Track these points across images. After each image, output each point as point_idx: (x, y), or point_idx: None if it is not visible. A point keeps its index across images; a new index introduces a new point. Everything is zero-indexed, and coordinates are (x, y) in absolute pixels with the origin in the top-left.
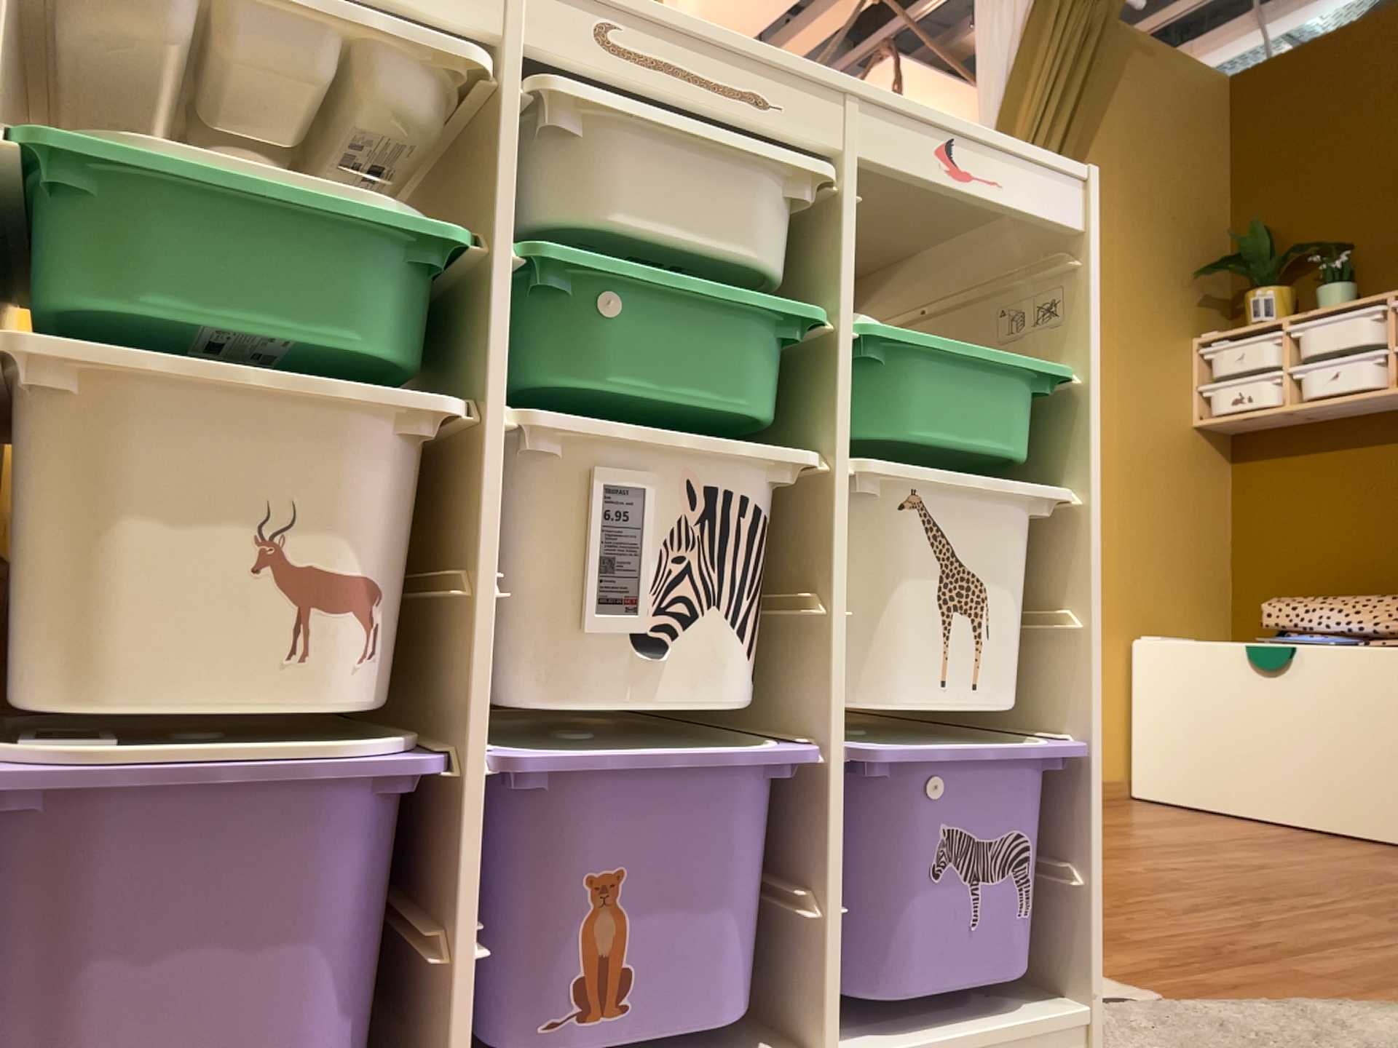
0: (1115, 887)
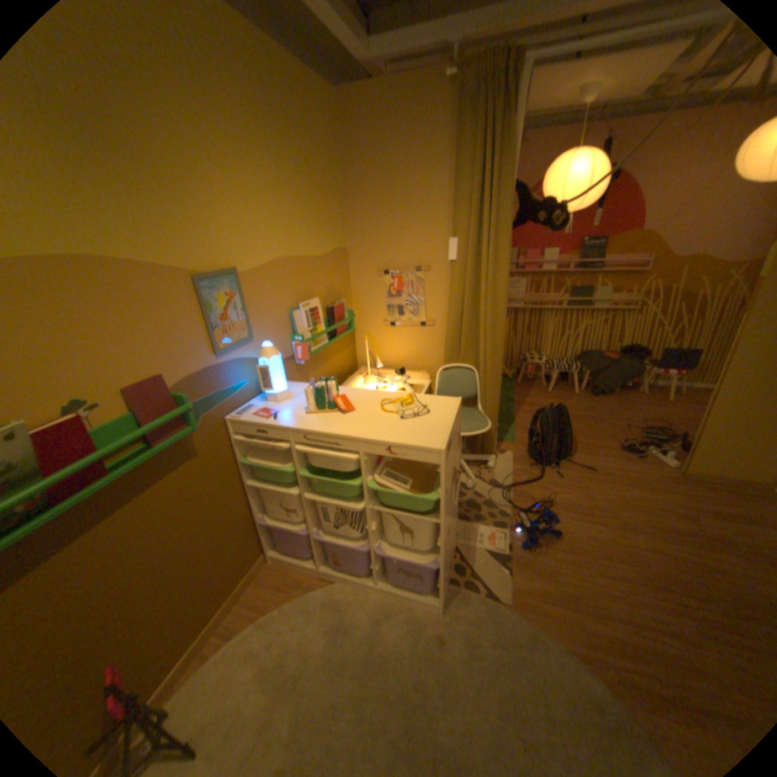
0: (605, 558)
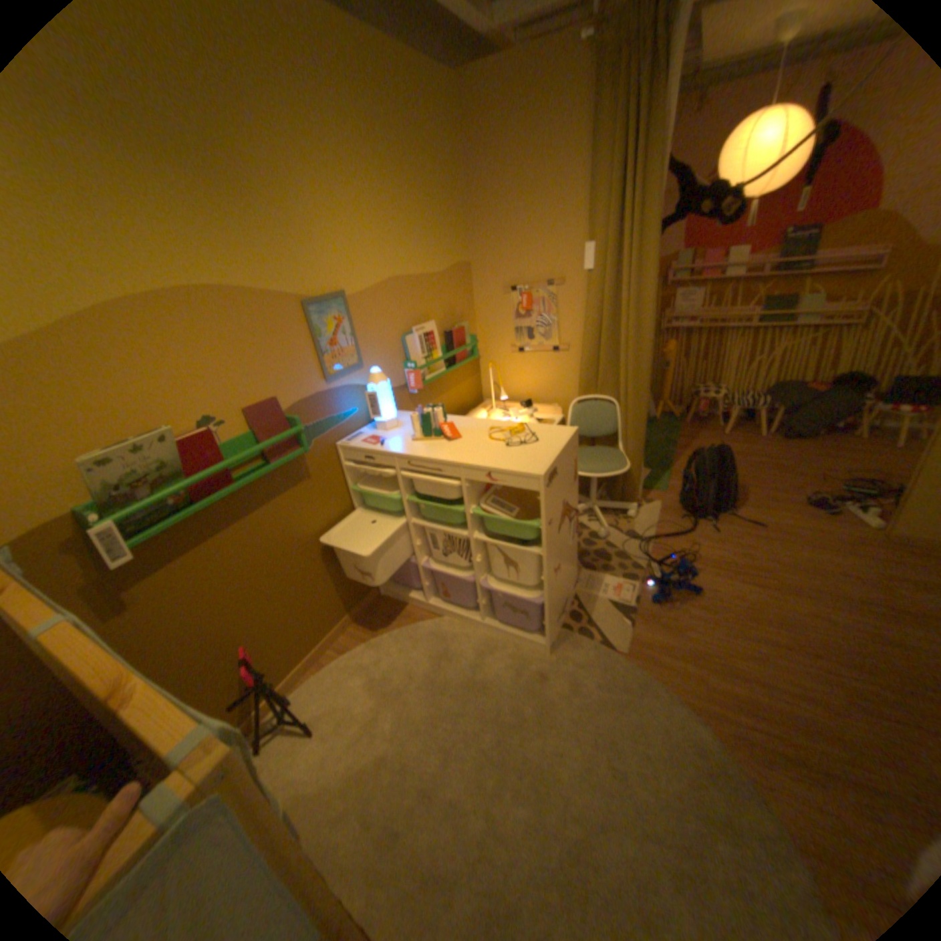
0: (751, 620)
